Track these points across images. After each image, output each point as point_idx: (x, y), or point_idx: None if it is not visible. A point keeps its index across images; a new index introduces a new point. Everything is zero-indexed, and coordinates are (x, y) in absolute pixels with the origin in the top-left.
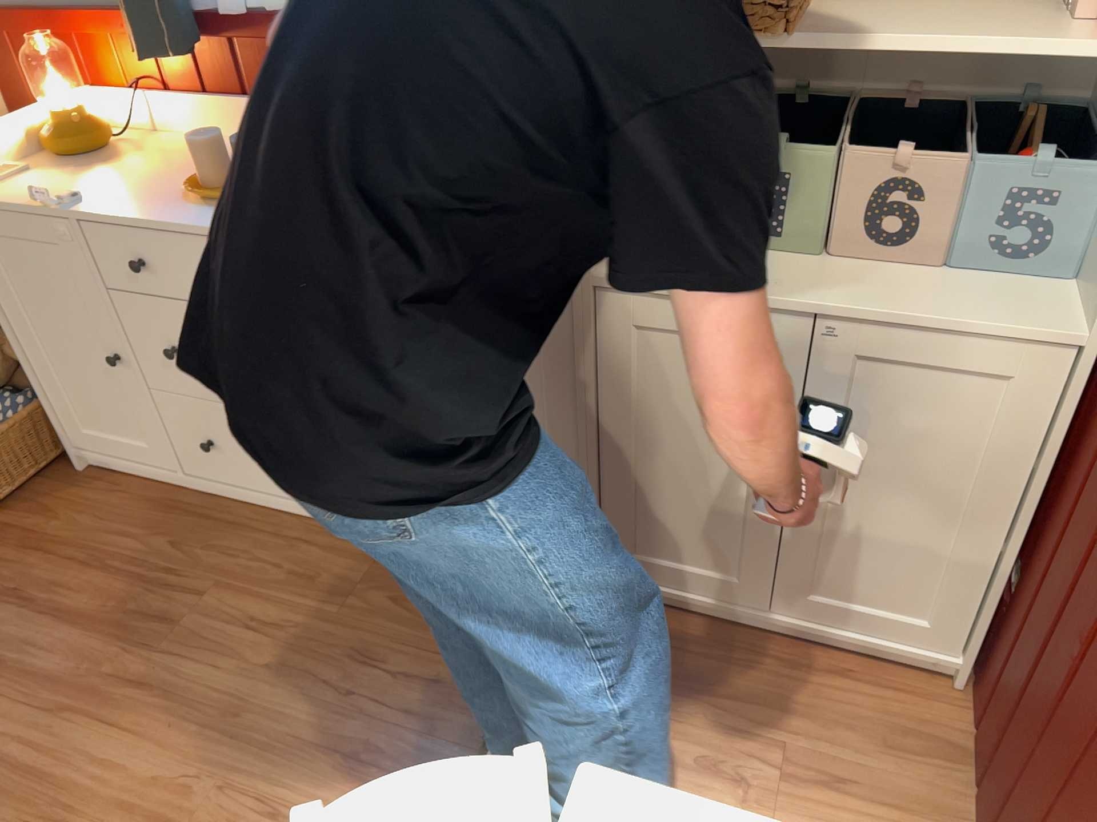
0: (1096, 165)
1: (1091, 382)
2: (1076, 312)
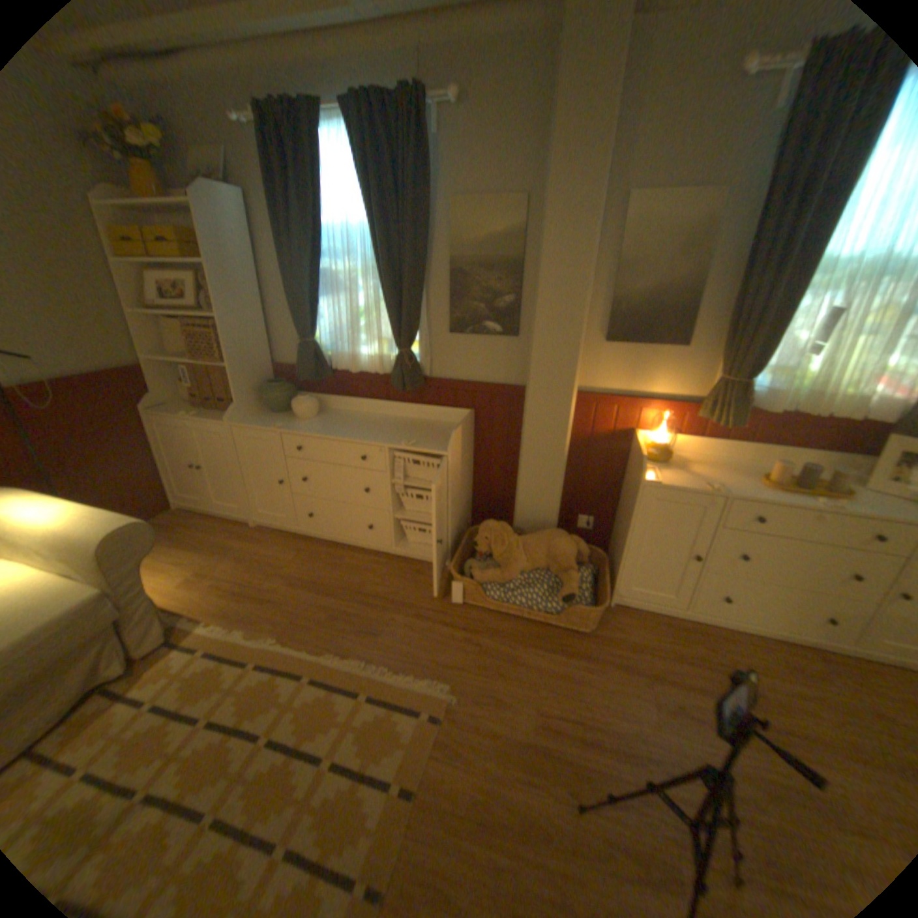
0: None
1: None
2: None
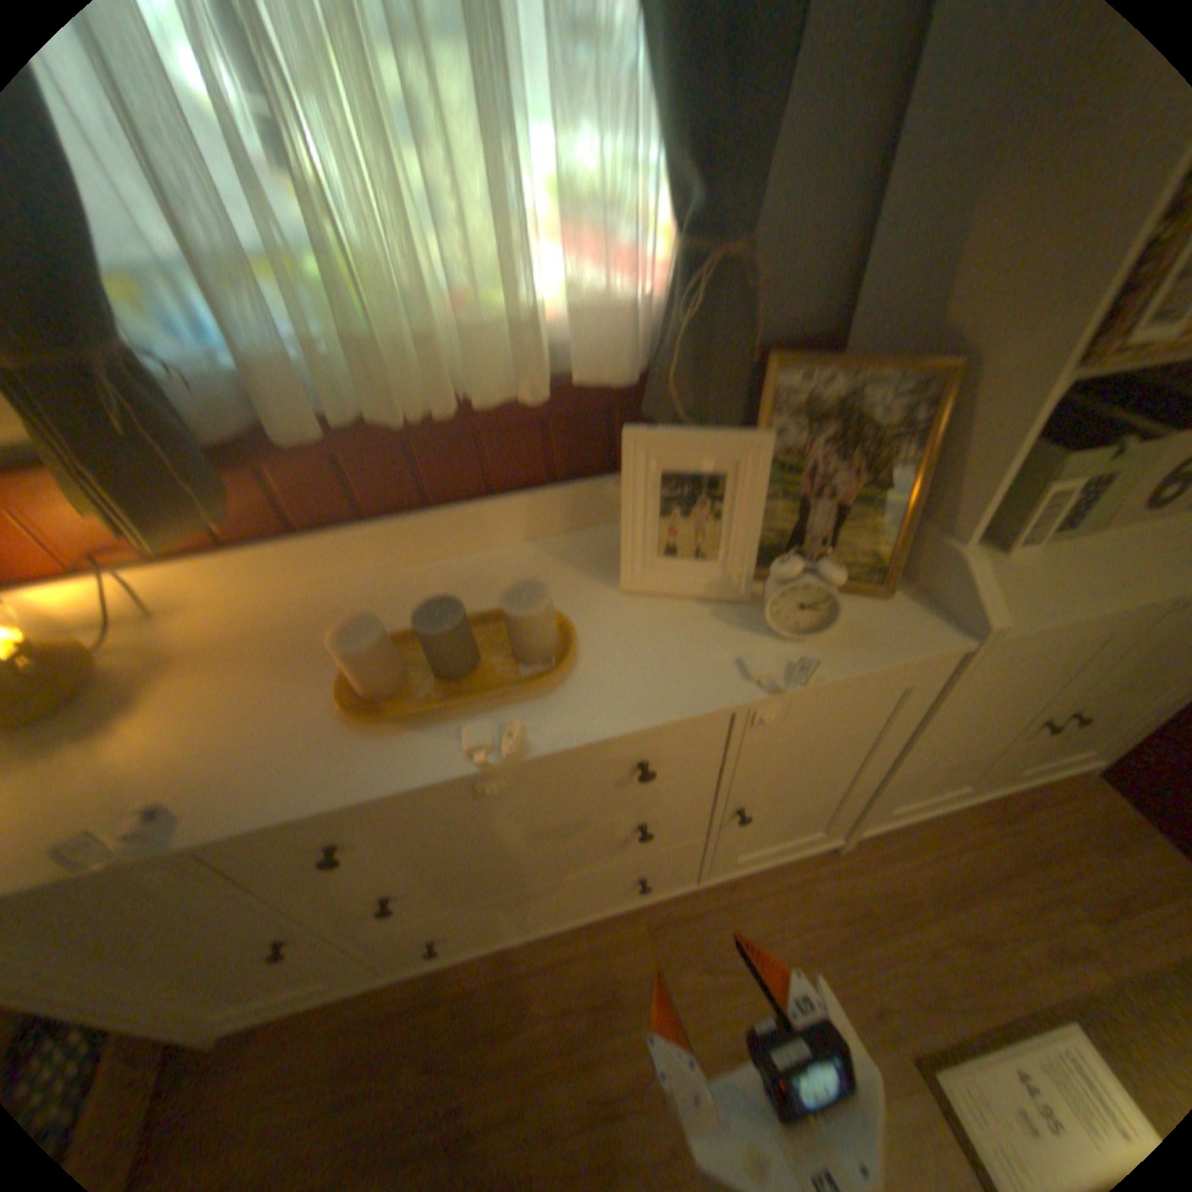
0: None
1: None
2: None
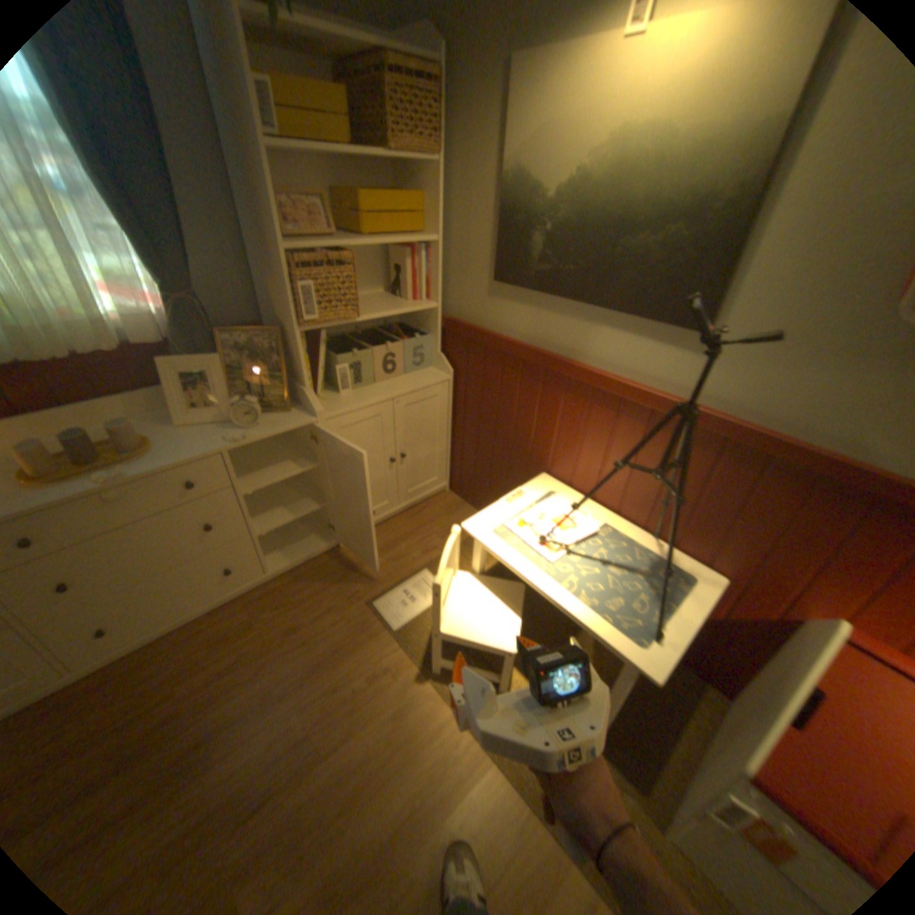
0: (426, 335)
1: (454, 387)
2: (442, 372)
